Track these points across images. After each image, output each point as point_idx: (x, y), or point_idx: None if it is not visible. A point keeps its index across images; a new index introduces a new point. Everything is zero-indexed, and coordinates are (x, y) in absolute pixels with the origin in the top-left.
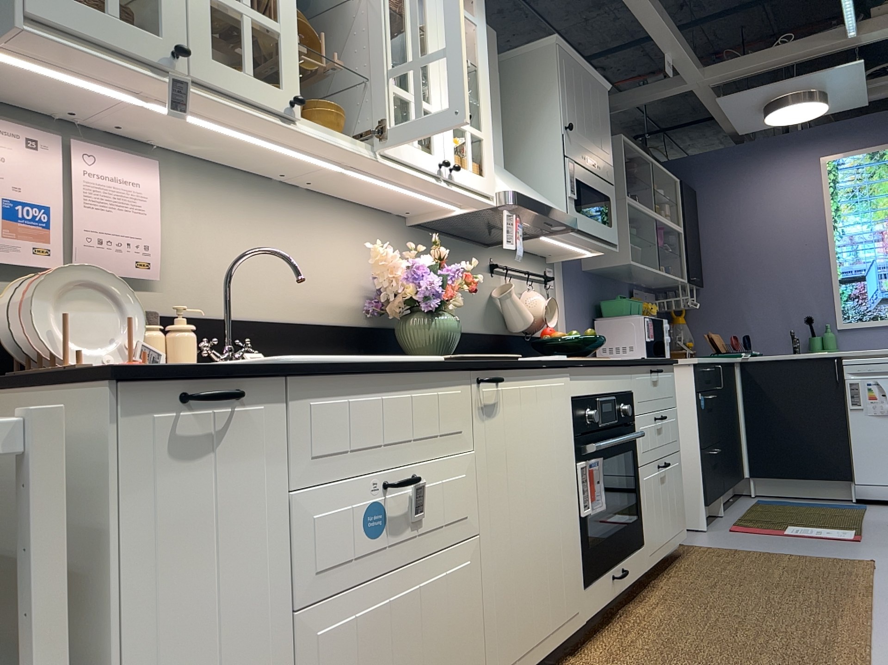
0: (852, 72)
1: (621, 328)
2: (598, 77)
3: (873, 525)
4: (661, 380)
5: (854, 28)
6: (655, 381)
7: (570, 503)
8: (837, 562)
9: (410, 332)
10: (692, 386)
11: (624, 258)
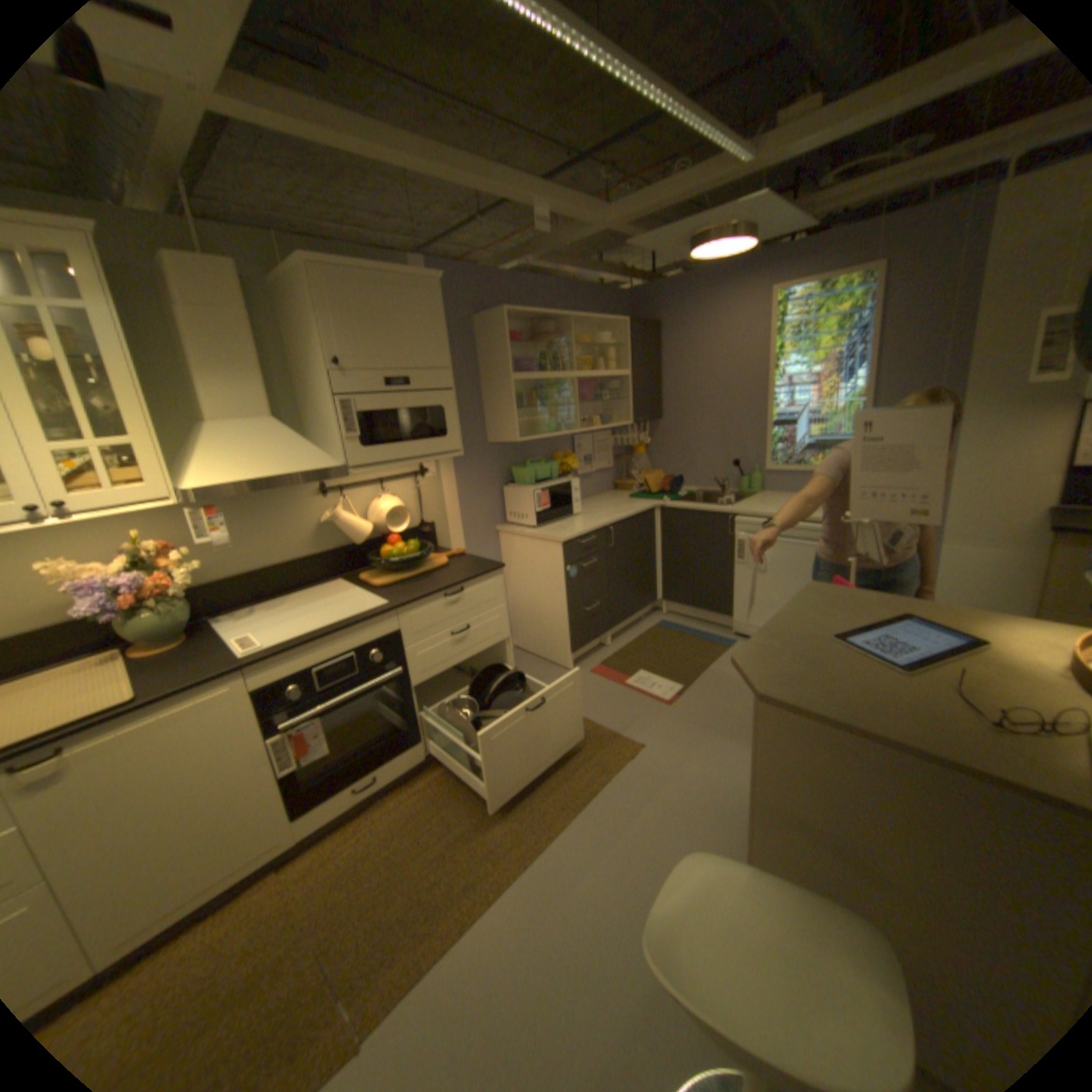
0: (764, 202)
1: (521, 496)
2: (410, 271)
3: (707, 680)
4: (465, 596)
5: (750, 147)
6: (453, 601)
7: (251, 777)
8: (611, 745)
9: (111, 633)
10: (561, 560)
11: (521, 431)
